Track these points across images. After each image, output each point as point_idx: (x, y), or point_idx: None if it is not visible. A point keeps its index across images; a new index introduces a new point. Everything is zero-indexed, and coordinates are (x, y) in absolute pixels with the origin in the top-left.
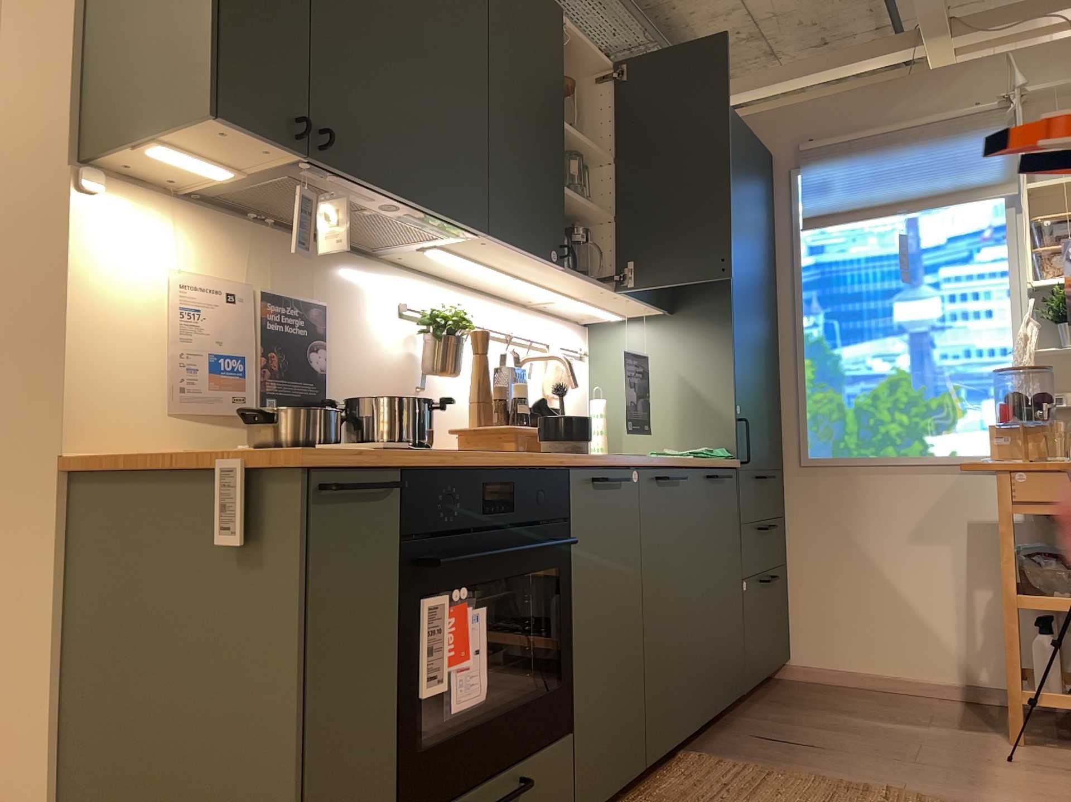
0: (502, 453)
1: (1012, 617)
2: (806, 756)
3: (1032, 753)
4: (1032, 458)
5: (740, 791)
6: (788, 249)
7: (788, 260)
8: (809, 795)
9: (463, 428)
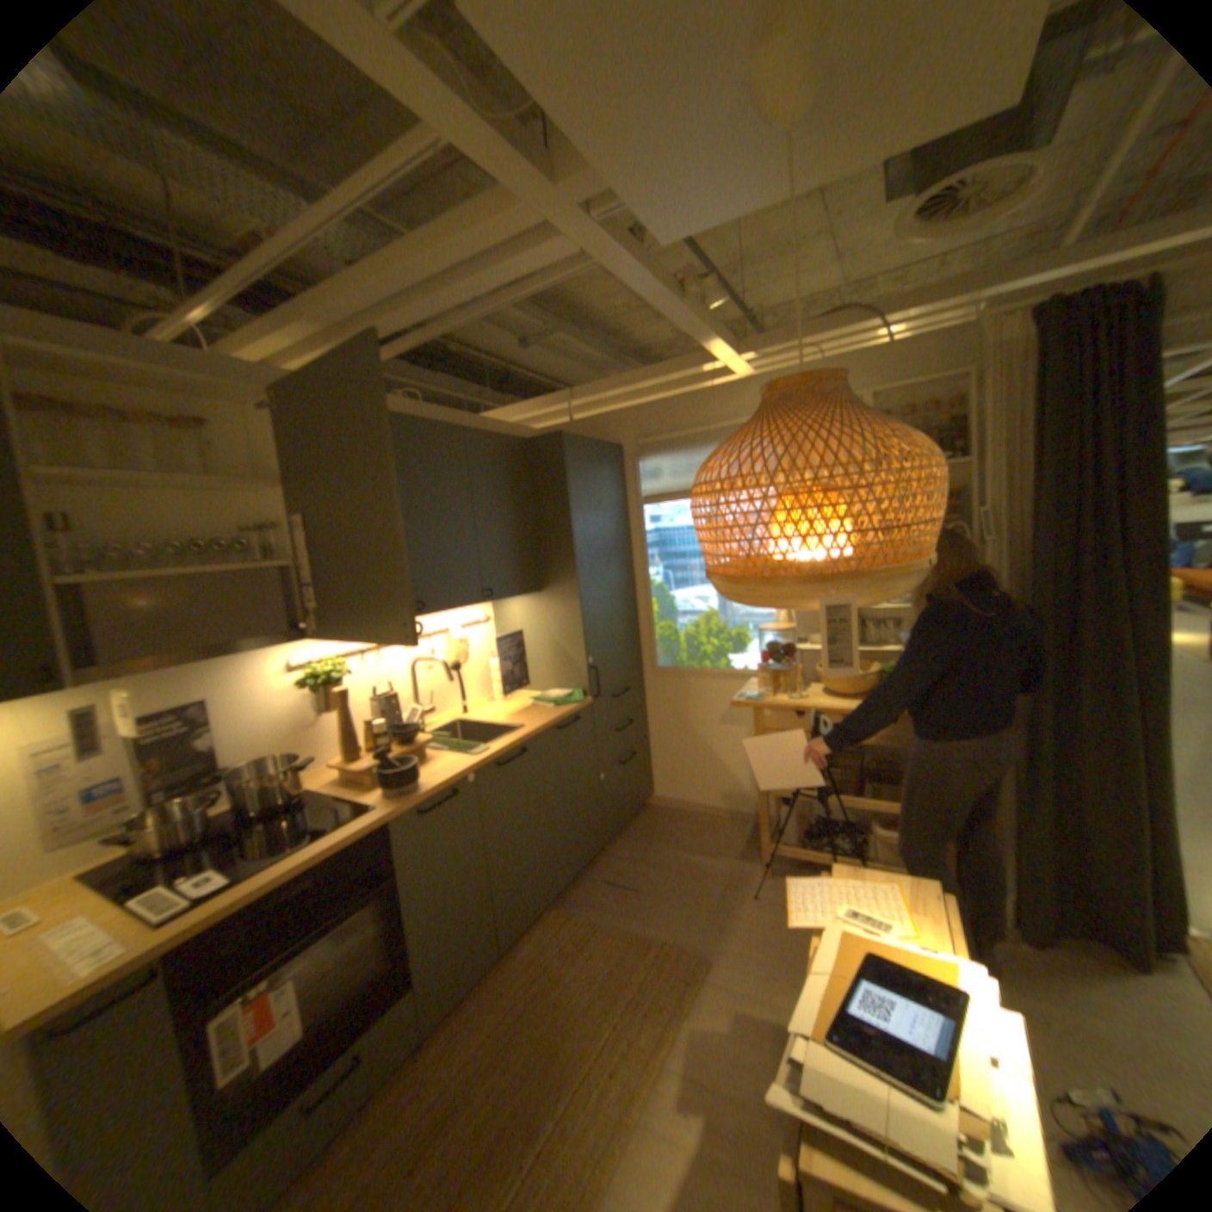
0: (307, 850)
1: (763, 802)
2: (626, 907)
3: (772, 888)
4: (783, 690)
5: (565, 959)
6: (636, 518)
7: (637, 526)
8: (608, 960)
9: (335, 764)
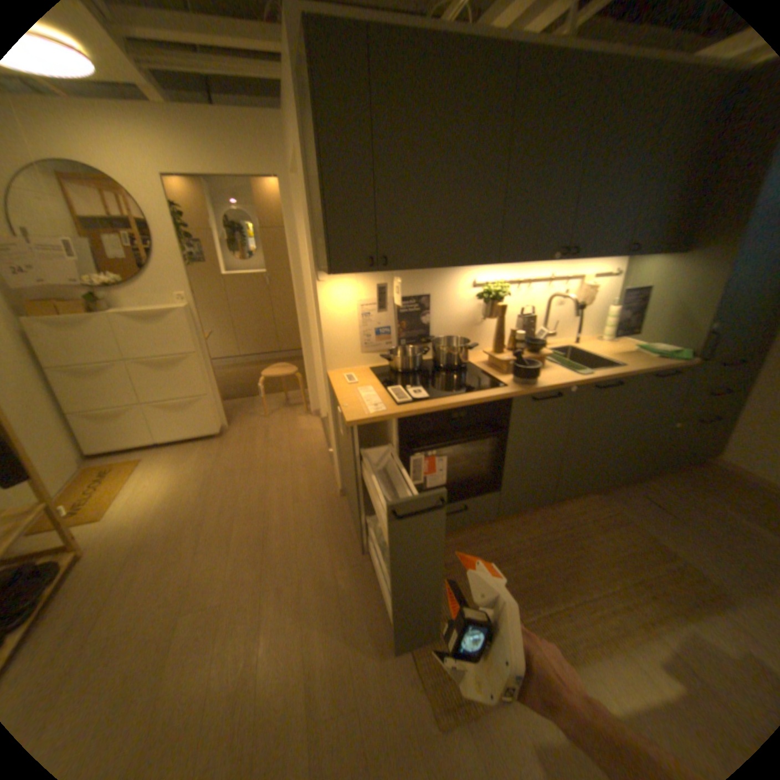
0: (466, 394)
1: None
2: (662, 522)
3: None
4: None
5: (599, 527)
6: None
7: None
8: (634, 546)
9: (487, 351)
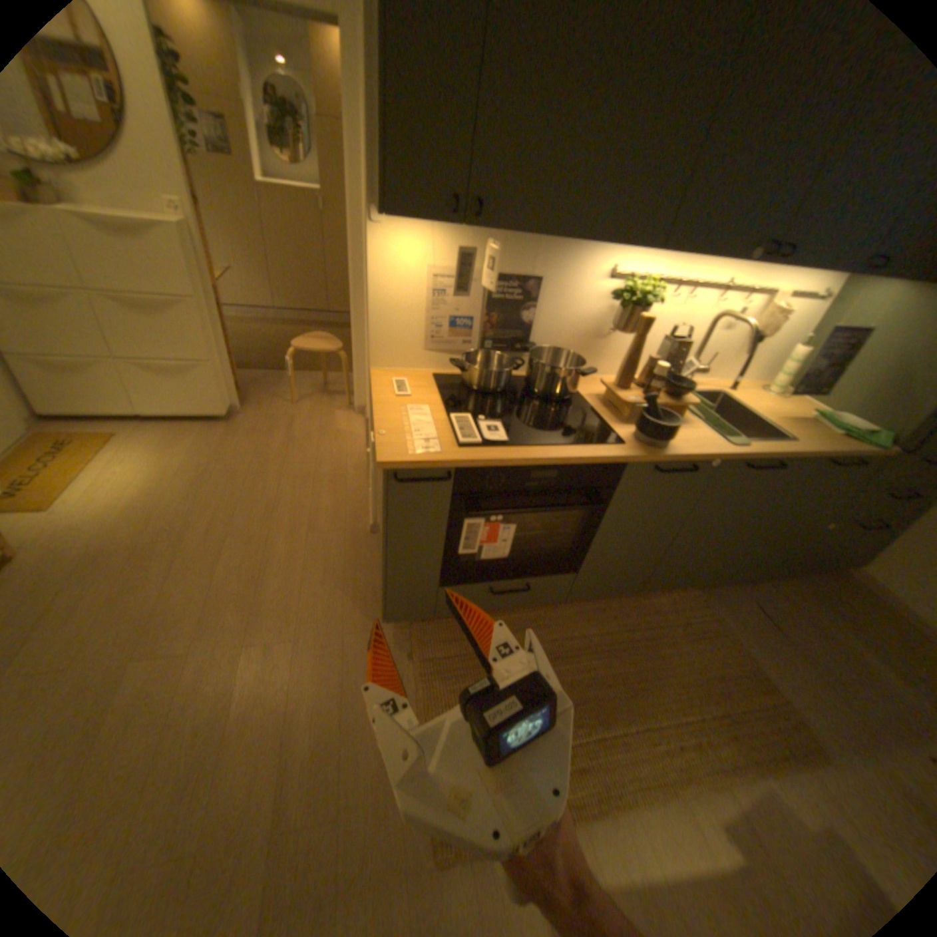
0: (565, 448)
1: None
2: (769, 641)
3: None
4: None
5: (691, 634)
6: None
7: None
8: (728, 667)
9: (609, 382)
